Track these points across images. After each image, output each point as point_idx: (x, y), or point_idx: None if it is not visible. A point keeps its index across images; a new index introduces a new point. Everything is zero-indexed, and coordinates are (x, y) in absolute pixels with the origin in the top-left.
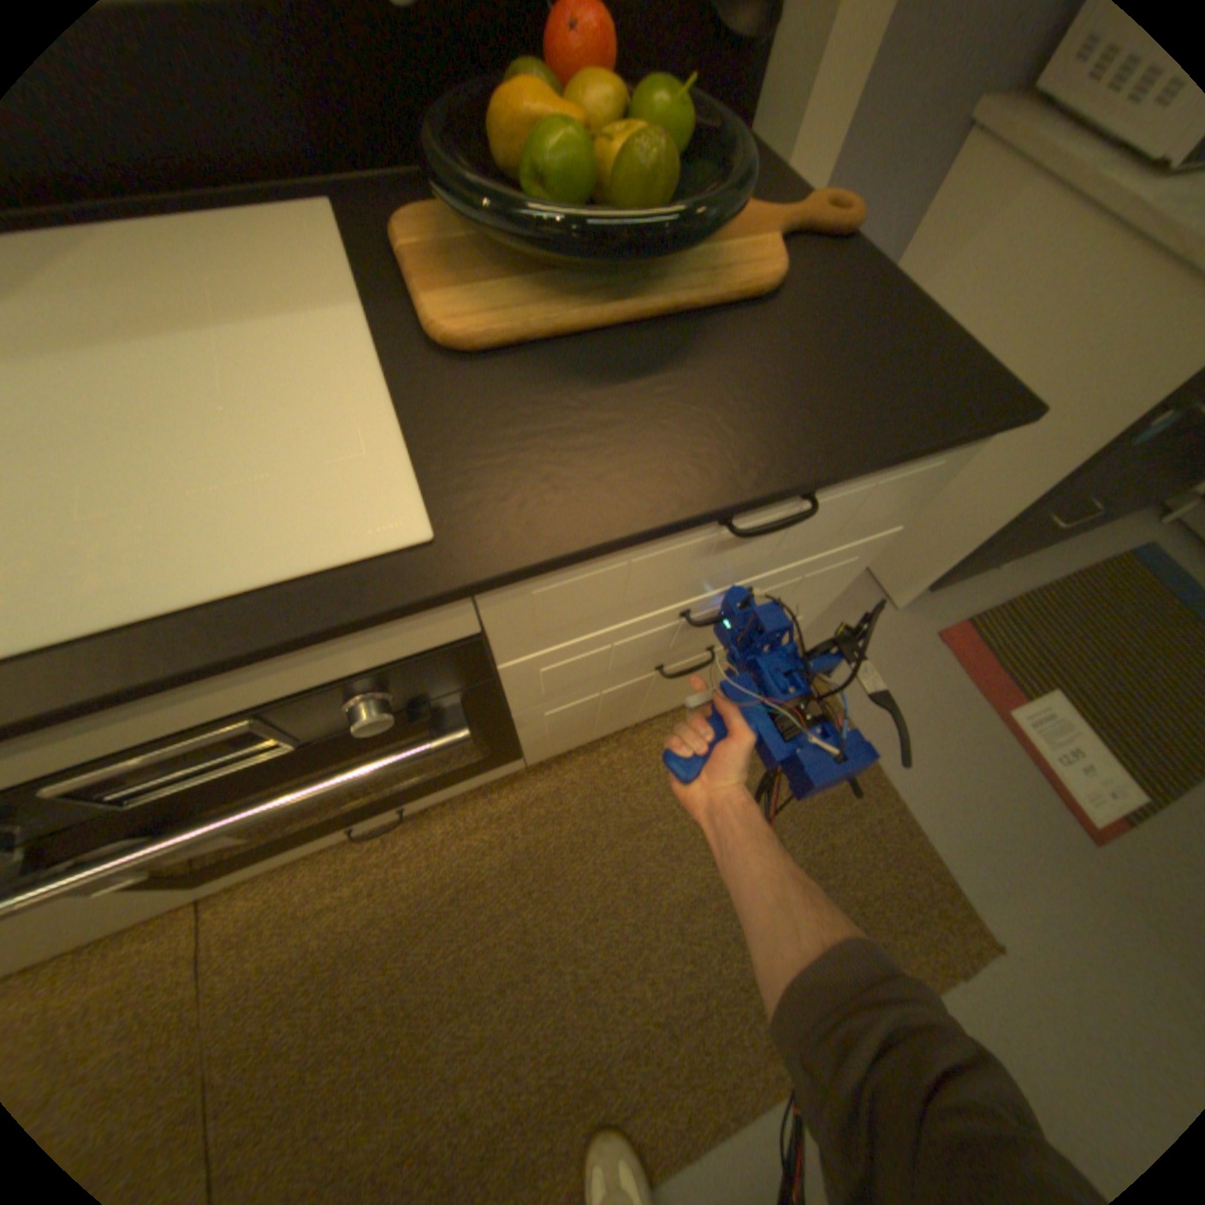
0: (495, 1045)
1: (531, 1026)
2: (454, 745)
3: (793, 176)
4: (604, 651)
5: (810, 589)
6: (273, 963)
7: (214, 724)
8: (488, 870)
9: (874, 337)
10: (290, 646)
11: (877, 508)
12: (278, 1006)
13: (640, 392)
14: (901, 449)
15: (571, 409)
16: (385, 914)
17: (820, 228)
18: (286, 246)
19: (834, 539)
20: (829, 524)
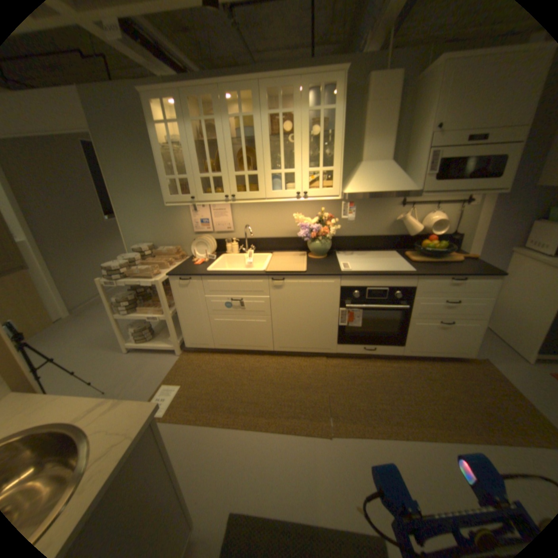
0: (393, 403)
1: (403, 403)
2: (407, 308)
3: (468, 254)
4: (432, 306)
5: (478, 312)
6: (342, 373)
7: (384, 289)
8: (392, 375)
9: (479, 267)
10: (400, 279)
11: (485, 290)
12: (343, 379)
13: (441, 267)
14: (480, 275)
15: (432, 267)
16: (367, 374)
17: (472, 259)
18: (391, 256)
19: (478, 296)
20: (475, 290)
